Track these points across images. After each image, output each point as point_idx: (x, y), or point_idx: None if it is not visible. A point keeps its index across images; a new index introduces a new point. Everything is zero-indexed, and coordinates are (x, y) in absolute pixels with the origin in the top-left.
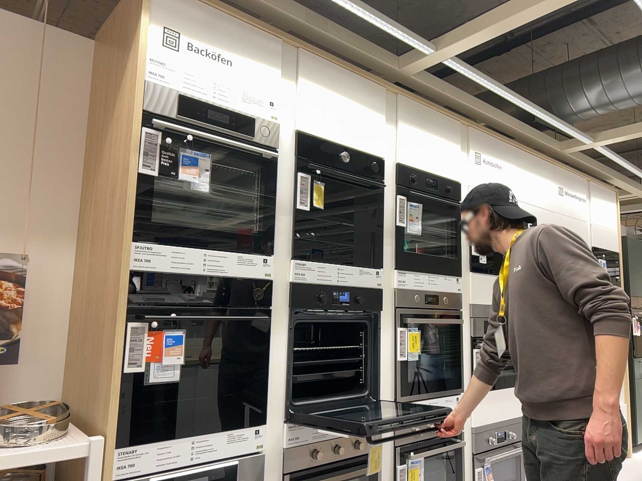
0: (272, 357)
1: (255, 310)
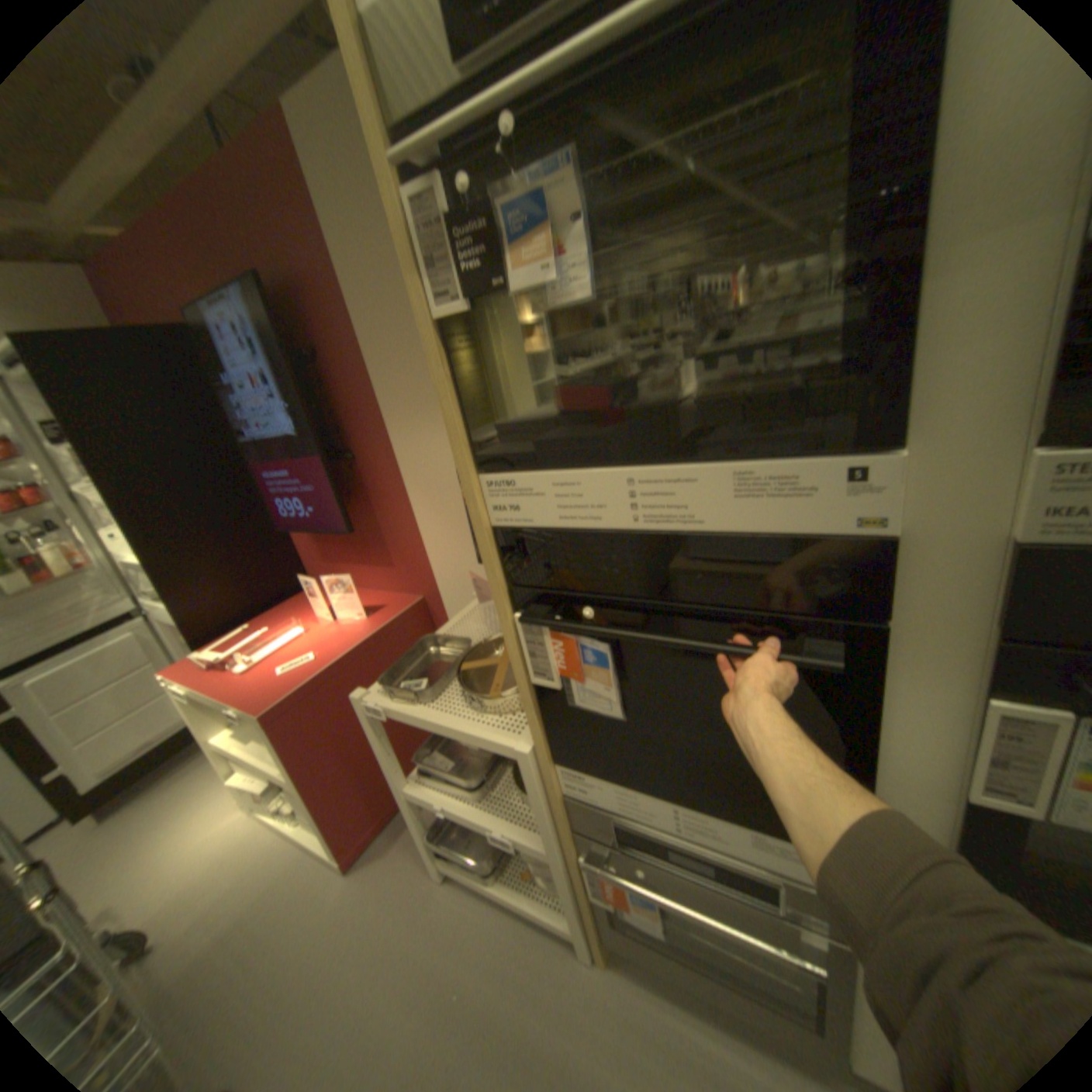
0: (891, 748)
1: (807, 624)
